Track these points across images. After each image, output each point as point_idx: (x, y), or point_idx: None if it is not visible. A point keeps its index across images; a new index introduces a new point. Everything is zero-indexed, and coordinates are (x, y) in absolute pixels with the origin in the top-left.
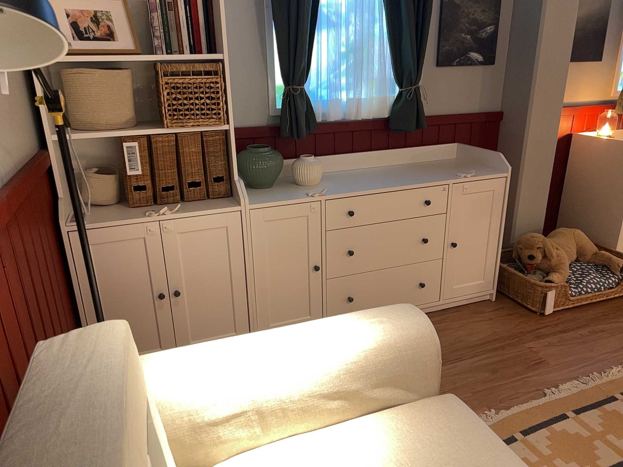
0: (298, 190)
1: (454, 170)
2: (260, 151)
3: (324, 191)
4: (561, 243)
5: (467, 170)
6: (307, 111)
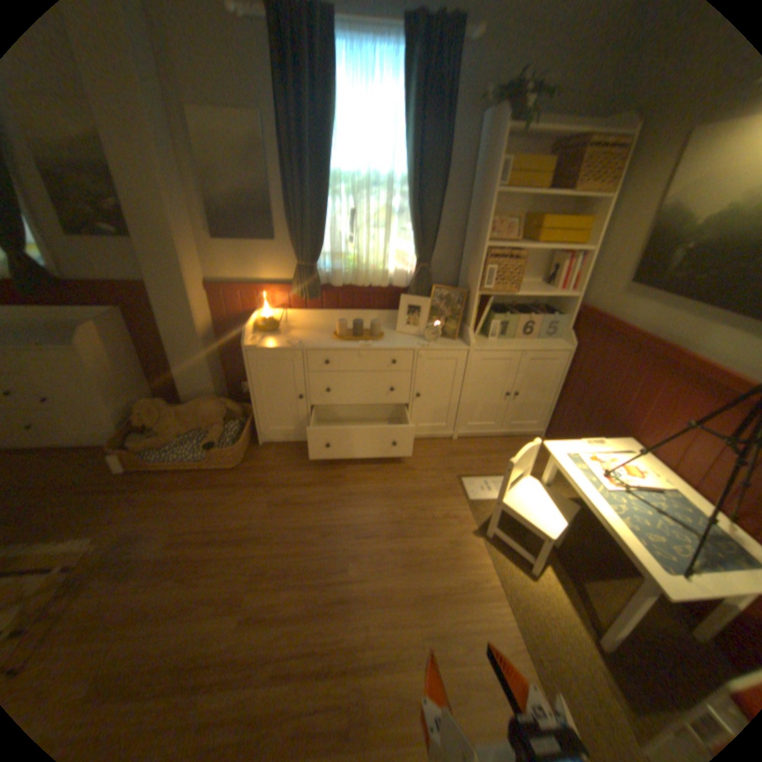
0: None
1: (61, 336)
2: None
3: None
4: (182, 412)
5: (64, 339)
6: None
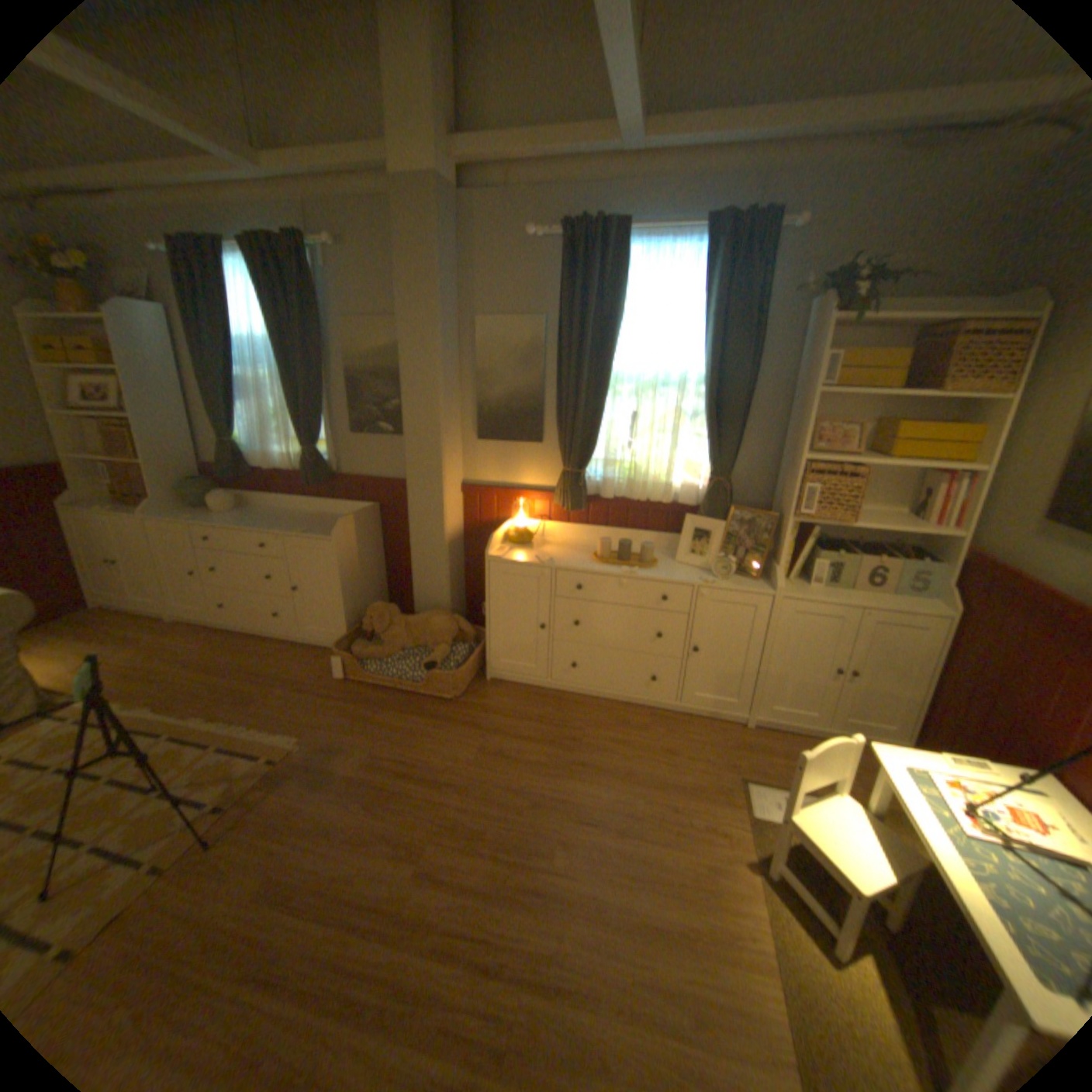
0: (199, 515)
1: (325, 526)
2: (185, 483)
3: (190, 519)
4: (413, 623)
5: (327, 529)
6: (231, 458)
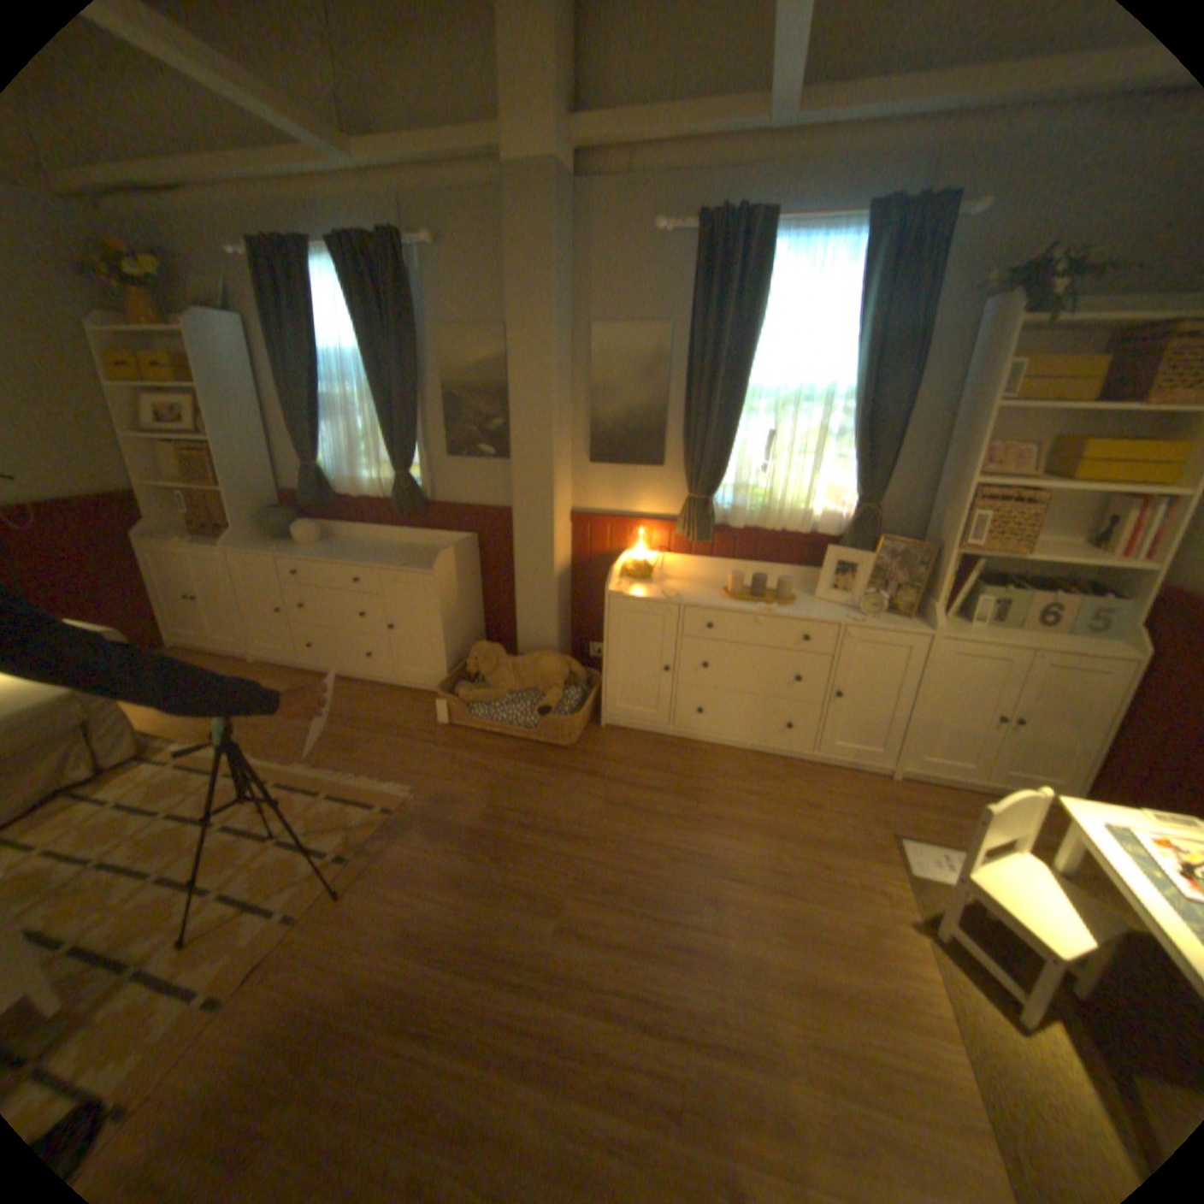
0: (284, 547)
1: (422, 559)
2: (268, 512)
3: (277, 551)
4: (521, 664)
5: (425, 562)
6: (316, 485)
